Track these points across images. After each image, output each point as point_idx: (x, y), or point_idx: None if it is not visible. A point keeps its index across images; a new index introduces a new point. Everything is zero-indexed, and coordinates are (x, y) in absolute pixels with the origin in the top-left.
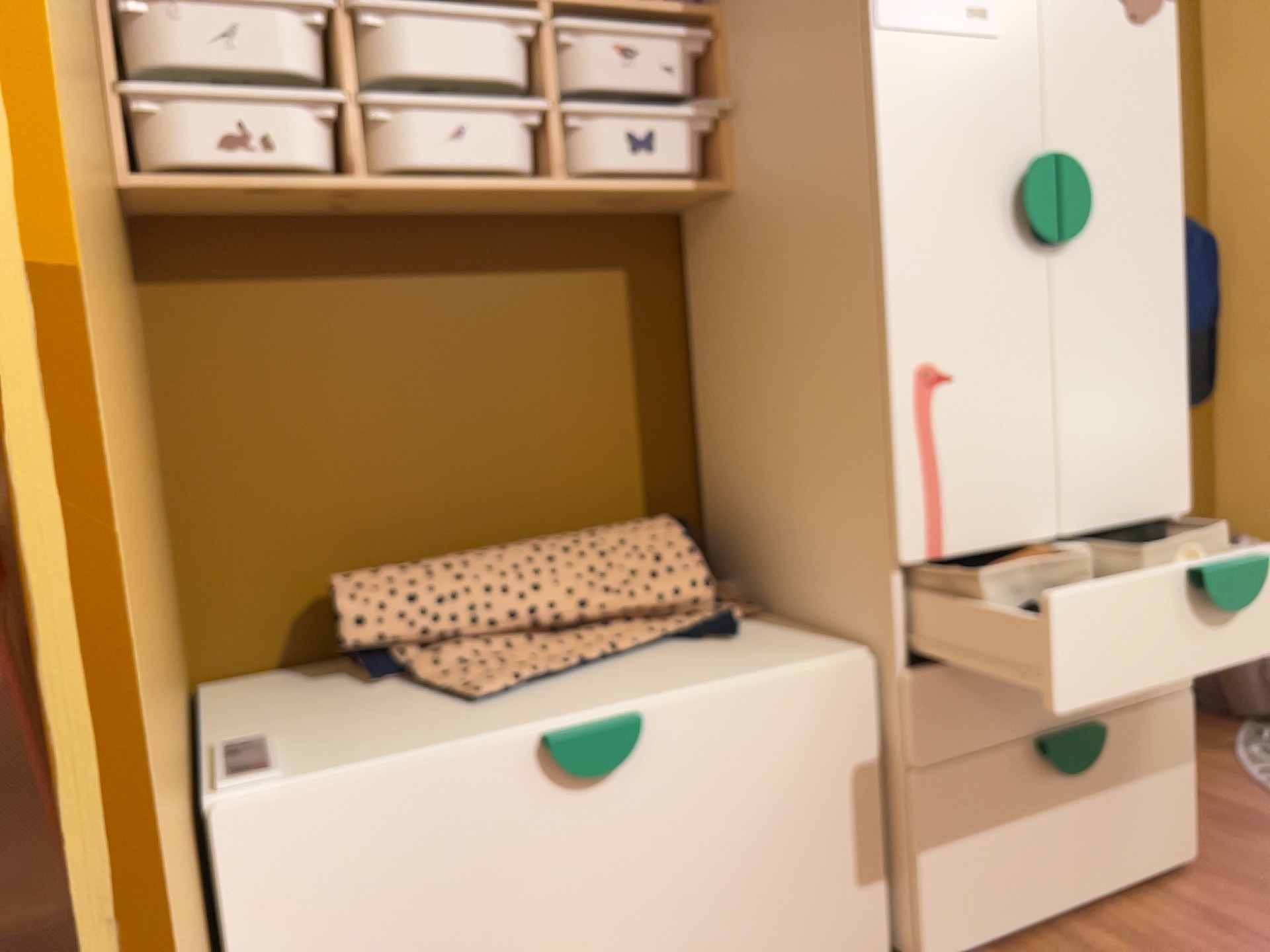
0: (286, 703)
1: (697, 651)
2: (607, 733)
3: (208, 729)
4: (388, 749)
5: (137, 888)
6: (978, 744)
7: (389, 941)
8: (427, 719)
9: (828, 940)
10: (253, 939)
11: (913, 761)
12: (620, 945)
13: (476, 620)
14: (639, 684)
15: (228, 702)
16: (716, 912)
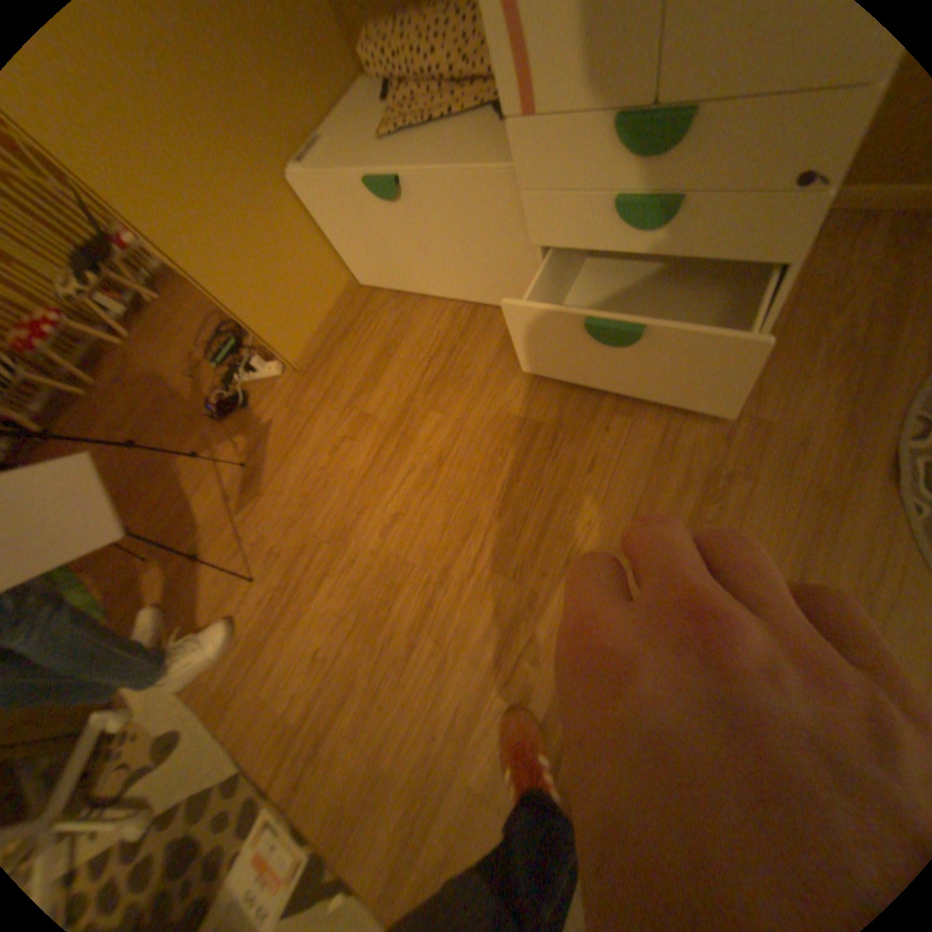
0: (355, 103)
1: (477, 122)
2: (381, 179)
3: (327, 114)
4: (331, 157)
5: (148, 235)
6: (570, 241)
7: (352, 229)
8: (358, 140)
9: (513, 291)
10: (316, 215)
11: (532, 236)
12: (425, 259)
13: (407, 68)
14: (423, 145)
15: (349, 93)
16: (459, 262)
